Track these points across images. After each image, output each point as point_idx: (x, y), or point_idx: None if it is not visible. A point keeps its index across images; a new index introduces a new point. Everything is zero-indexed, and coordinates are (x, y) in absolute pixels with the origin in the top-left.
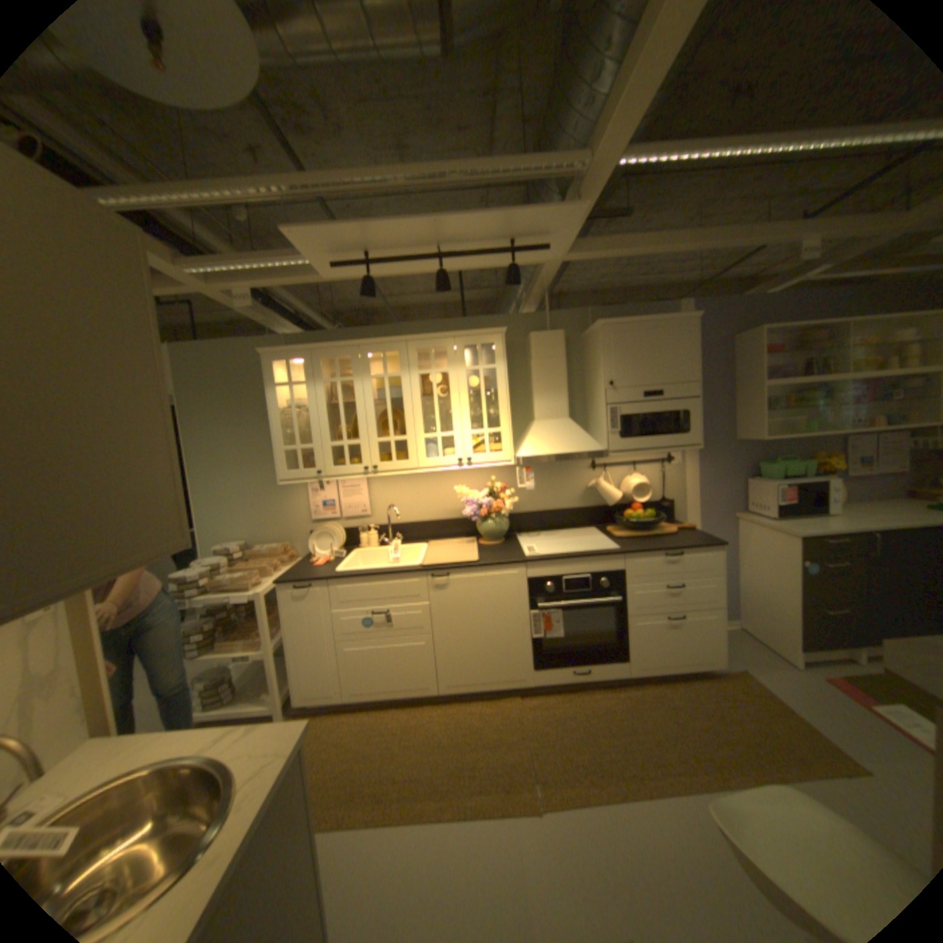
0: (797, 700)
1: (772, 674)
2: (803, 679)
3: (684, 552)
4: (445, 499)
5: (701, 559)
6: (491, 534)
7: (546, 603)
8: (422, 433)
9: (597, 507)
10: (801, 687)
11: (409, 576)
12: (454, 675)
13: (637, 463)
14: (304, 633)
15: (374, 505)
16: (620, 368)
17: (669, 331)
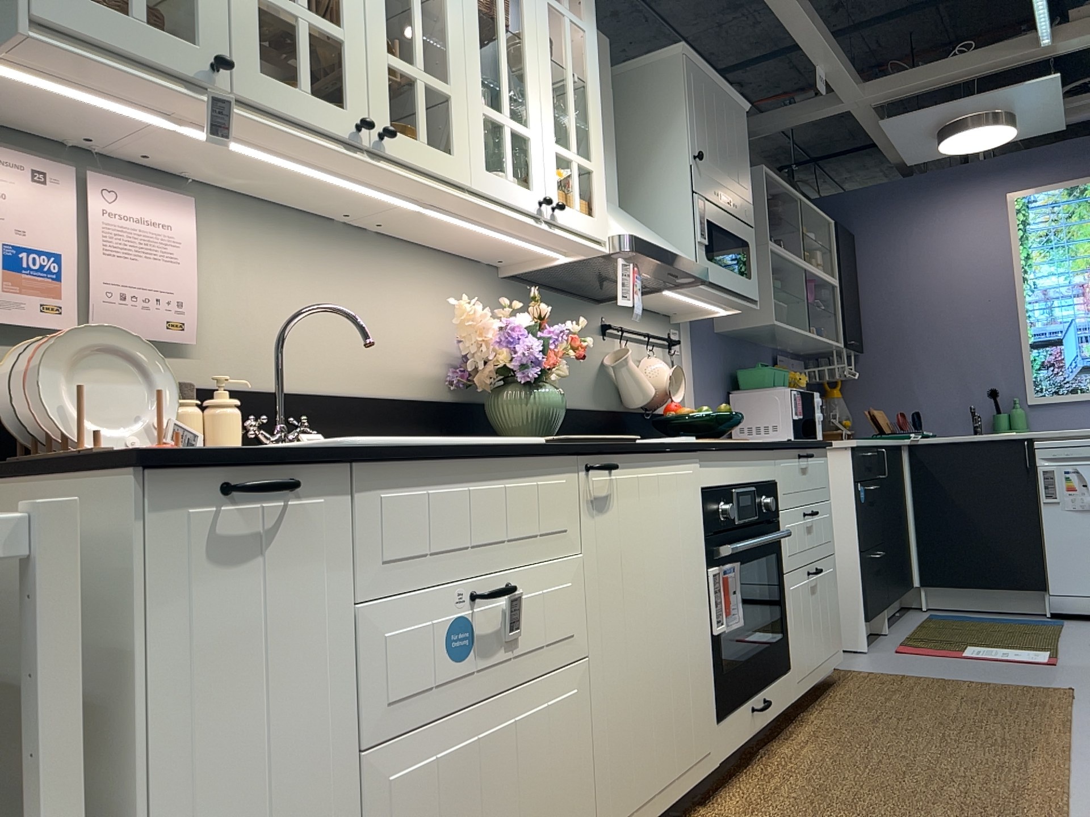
0: (916, 670)
1: (853, 662)
2: (879, 656)
3: (809, 453)
4: (389, 339)
5: (819, 466)
6: (542, 424)
7: (723, 546)
8: (479, 96)
9: (614, 412)
10: (893, 661)
11: (547, 468)
12: (622, 780)
13: (647, 339)
14: (240, 735)
15: (199, 314)
16: (702, 138)
17: (731, 114)
